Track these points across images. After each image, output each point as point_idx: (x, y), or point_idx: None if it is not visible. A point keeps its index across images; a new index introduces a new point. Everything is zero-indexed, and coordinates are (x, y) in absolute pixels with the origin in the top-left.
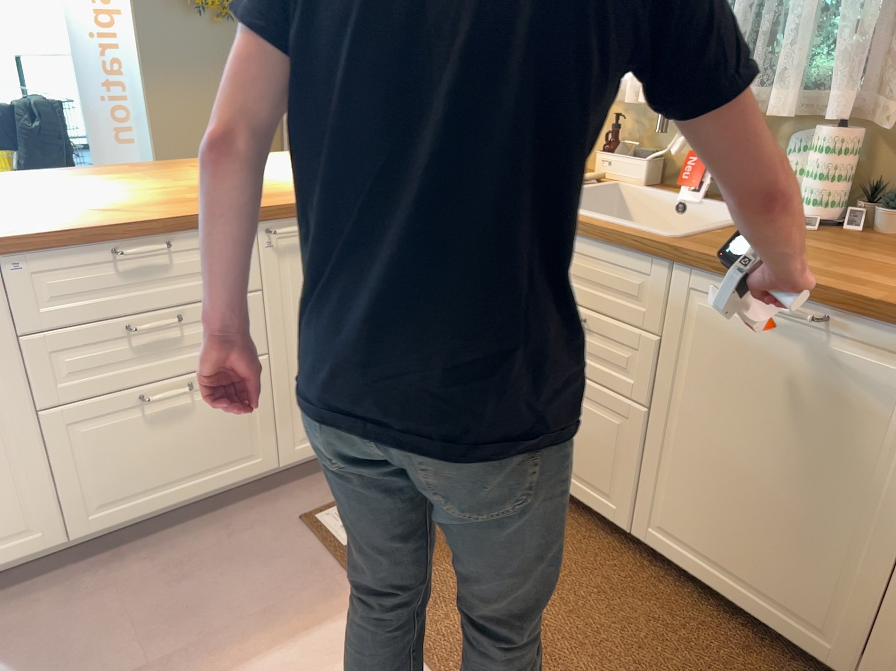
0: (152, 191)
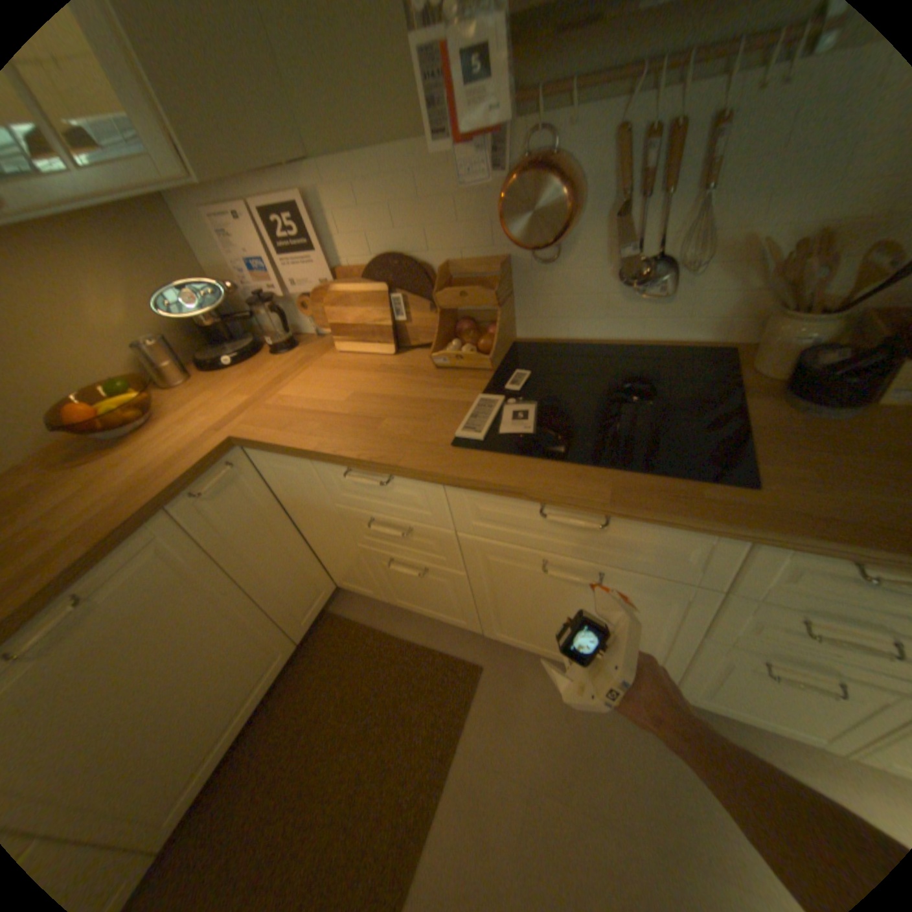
0: None
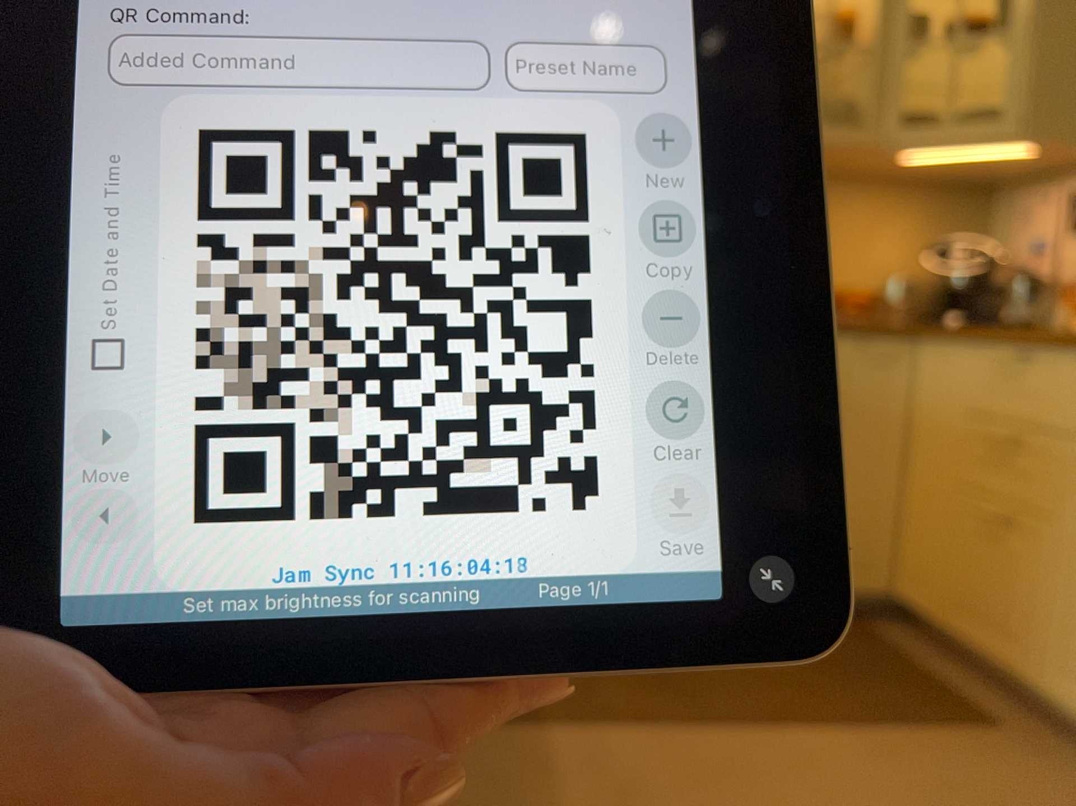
0: None
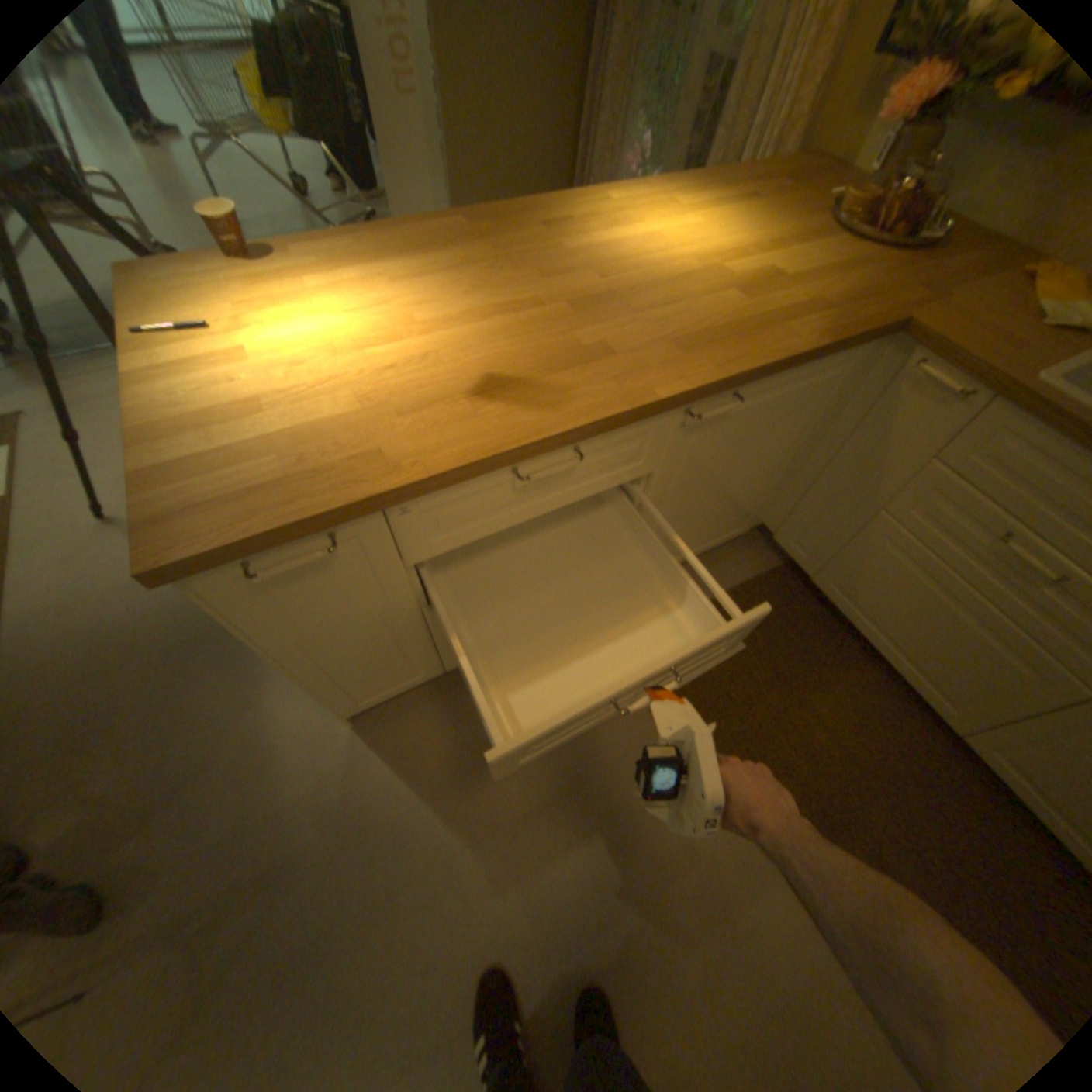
0: (523, 312)
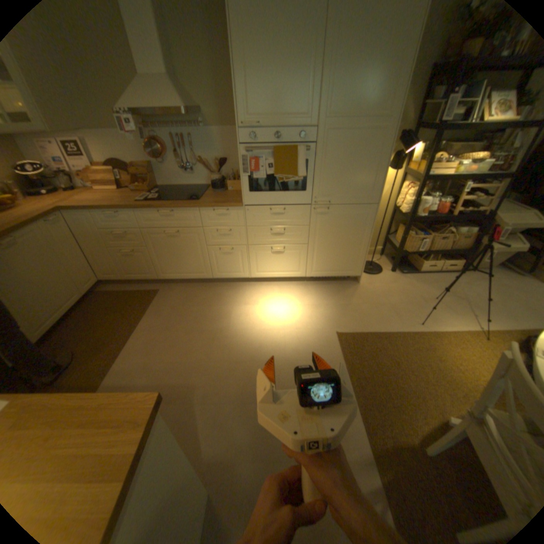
0: None
